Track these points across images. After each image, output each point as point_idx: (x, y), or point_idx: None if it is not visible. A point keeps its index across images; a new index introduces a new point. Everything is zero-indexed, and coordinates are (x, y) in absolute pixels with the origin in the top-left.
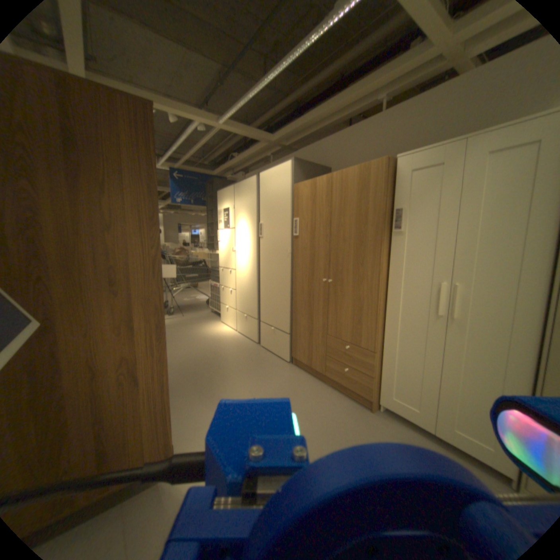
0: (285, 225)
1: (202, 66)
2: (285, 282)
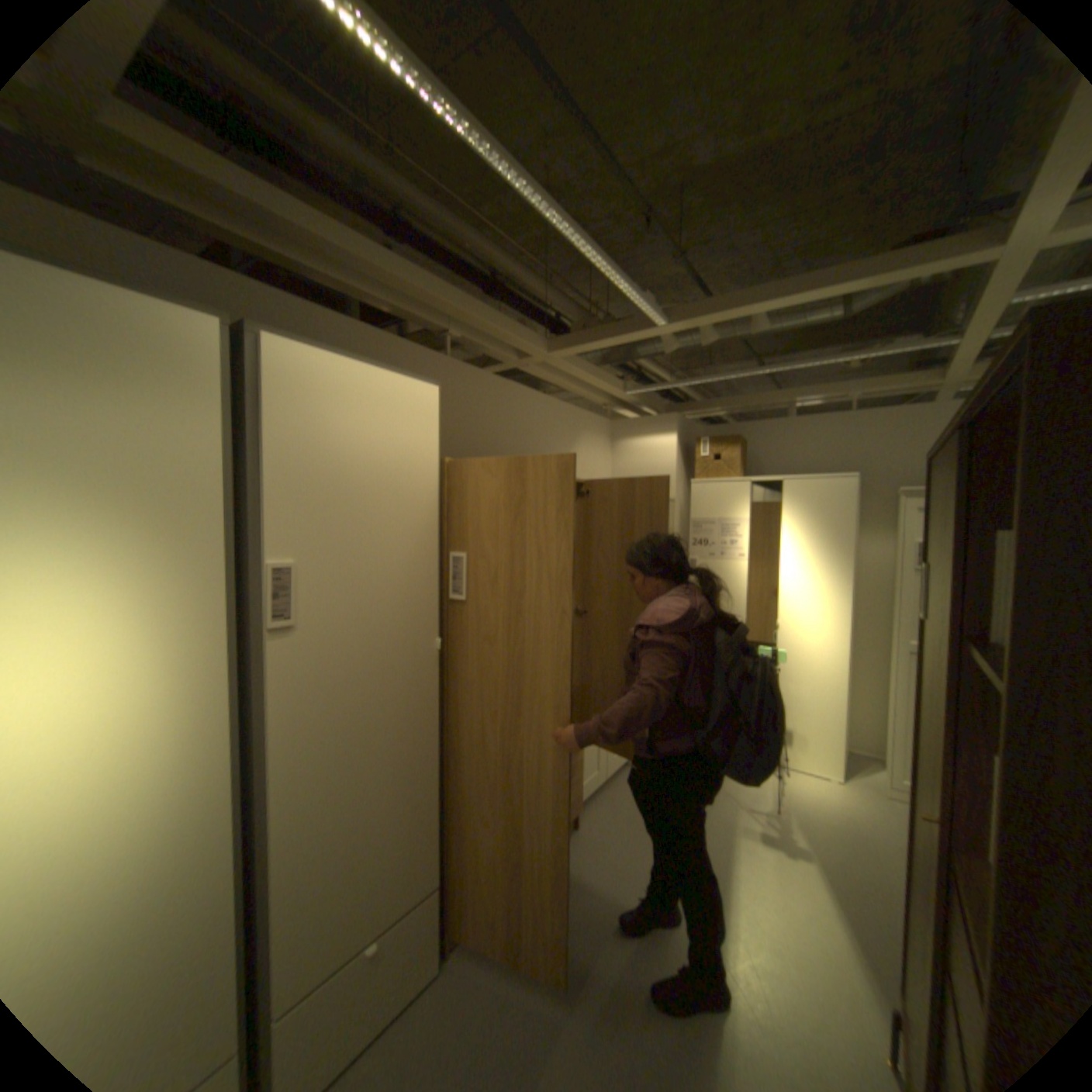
0: (429, 569)
1: None
2: (428, 739)
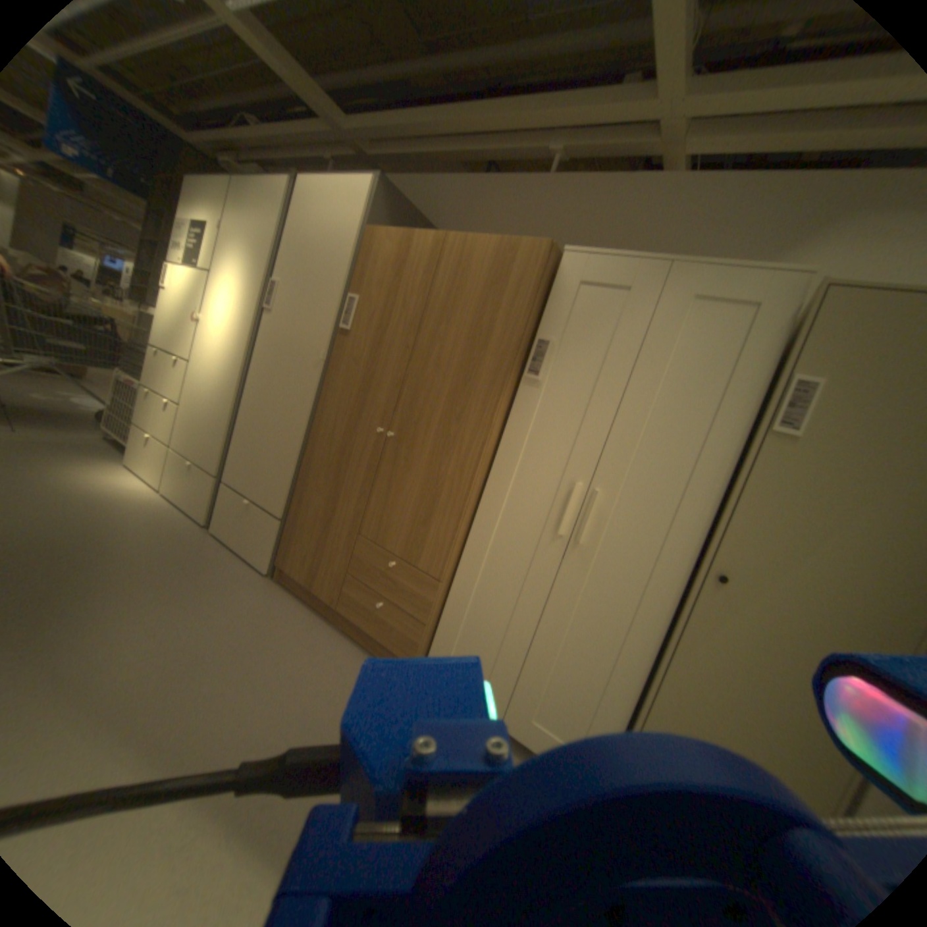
0: (329, 303)
1: None
2: (299, 418)
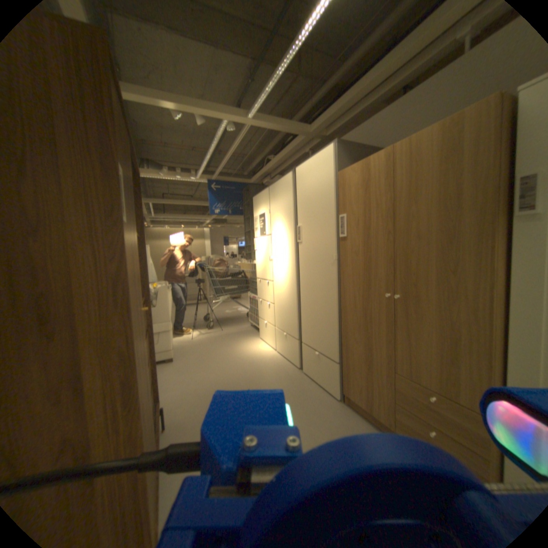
0: (330, 225)
1: (232, 65)
2: (332, 297)
